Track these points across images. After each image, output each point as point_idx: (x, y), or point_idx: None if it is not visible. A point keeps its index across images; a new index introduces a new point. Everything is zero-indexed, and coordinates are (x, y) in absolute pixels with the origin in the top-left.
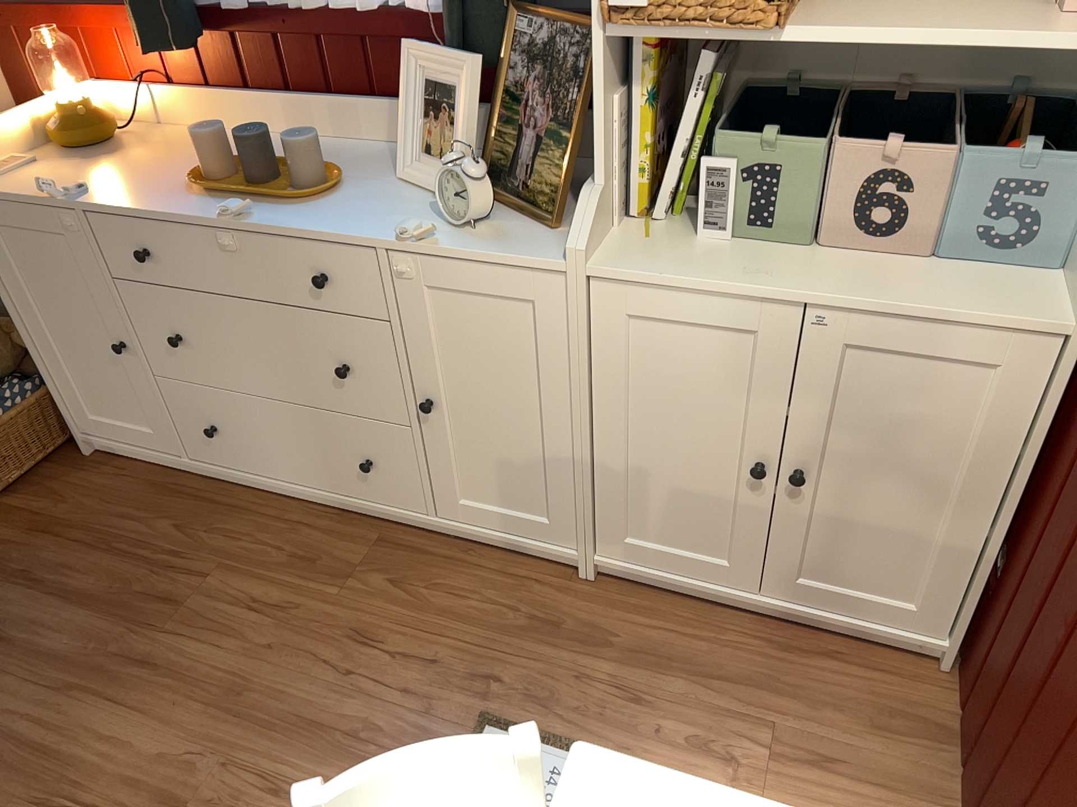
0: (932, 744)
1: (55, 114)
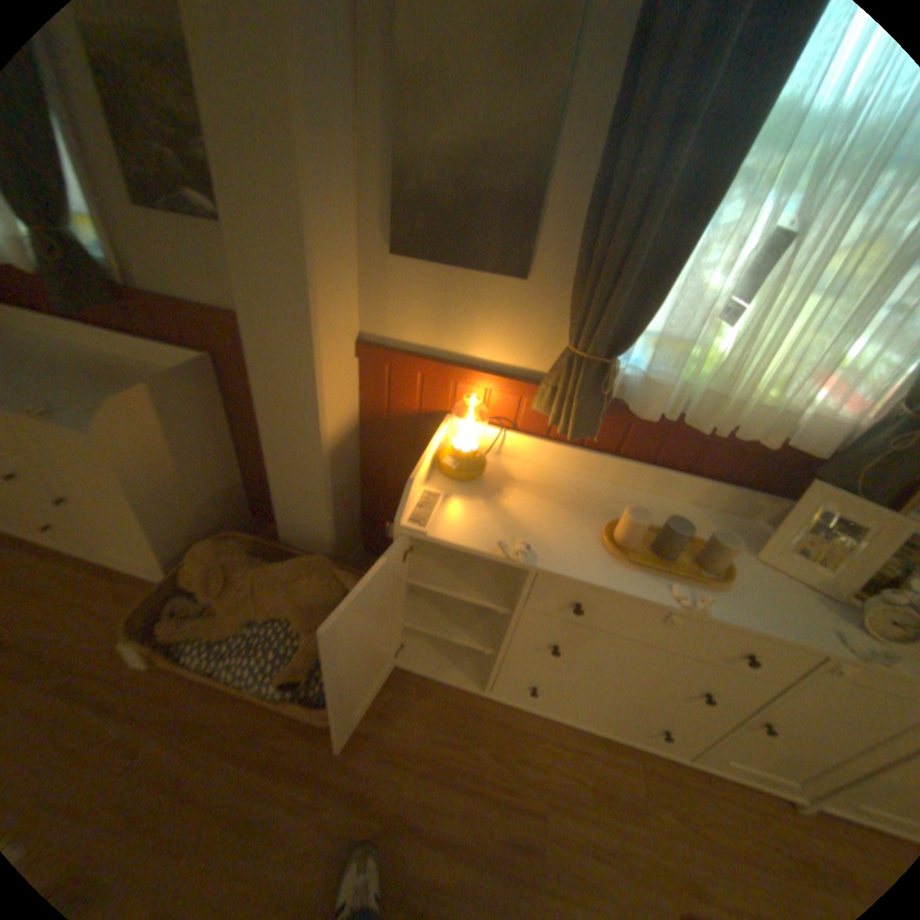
0: None
1: (451, 455)
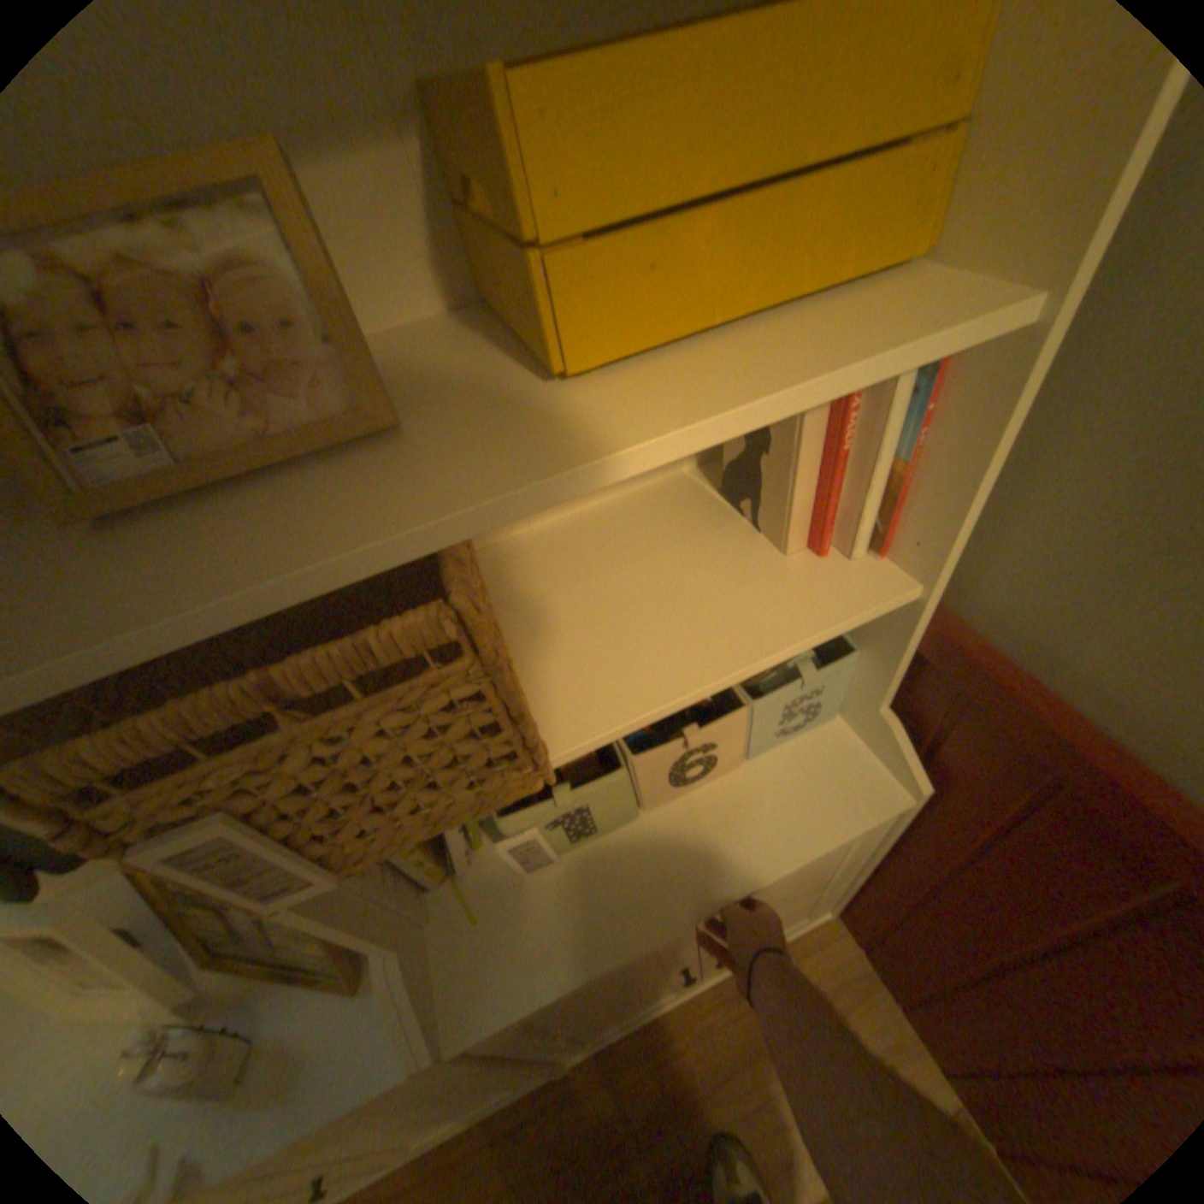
0: (872, 1006)
1: None
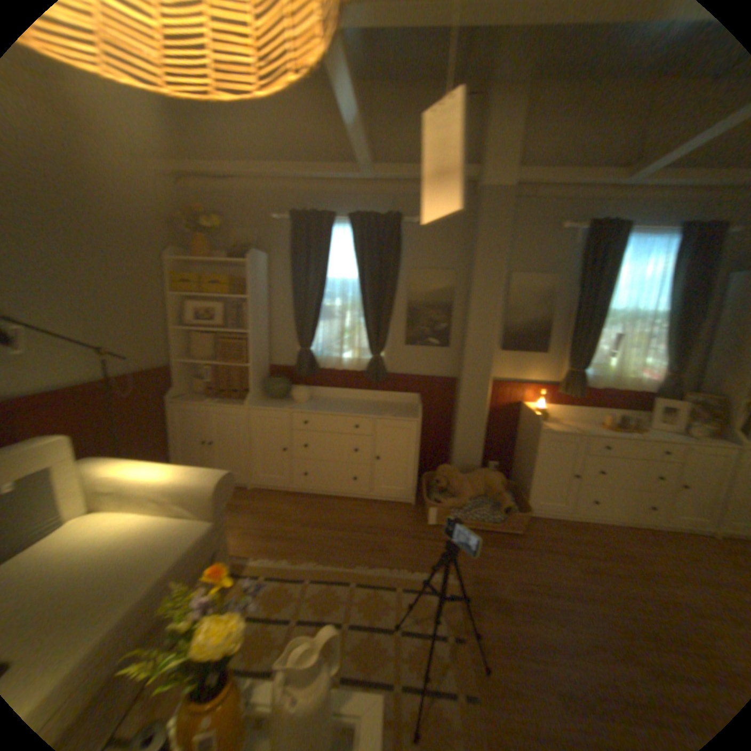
0: None
1: (538, 411)
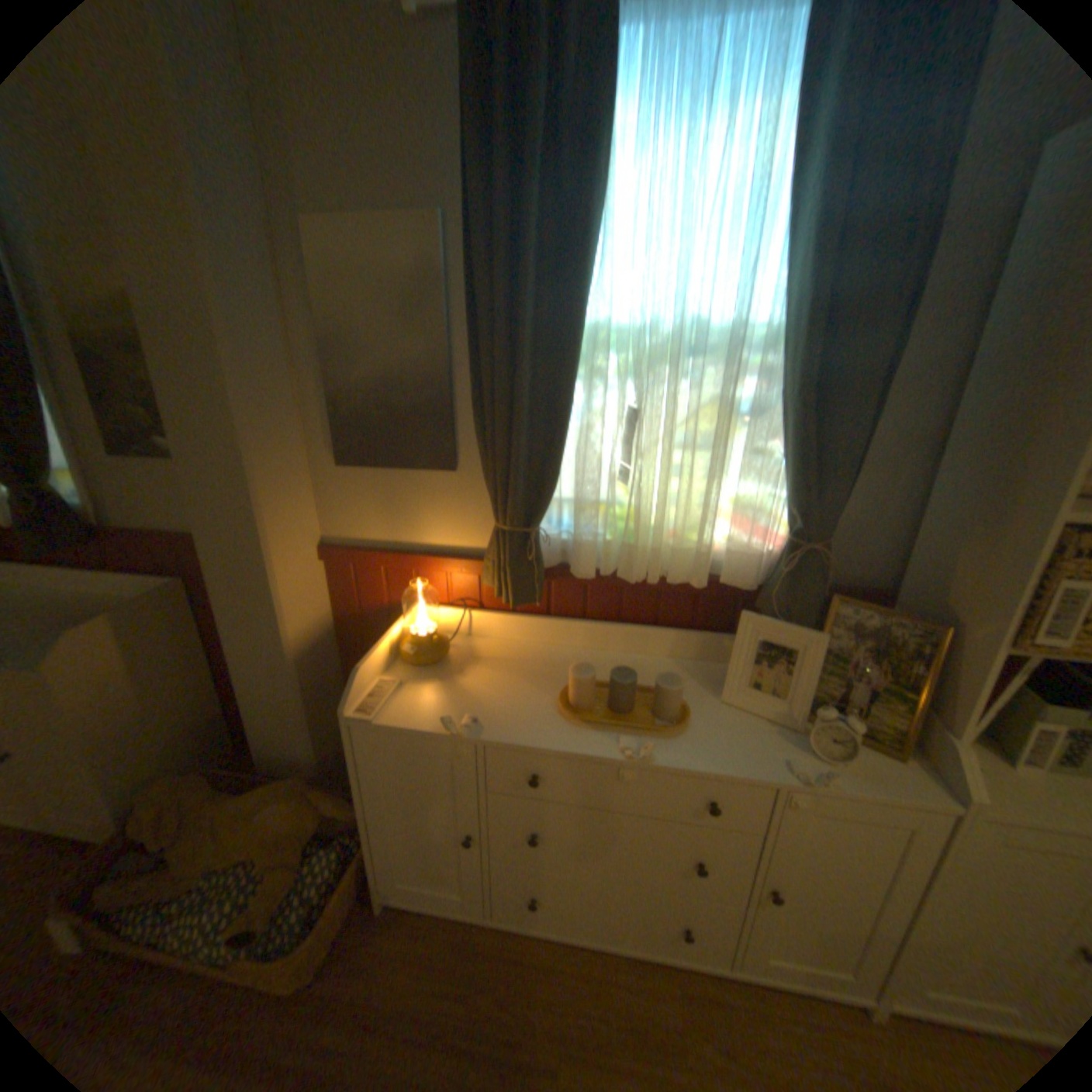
0: None
1: (409, 640)
